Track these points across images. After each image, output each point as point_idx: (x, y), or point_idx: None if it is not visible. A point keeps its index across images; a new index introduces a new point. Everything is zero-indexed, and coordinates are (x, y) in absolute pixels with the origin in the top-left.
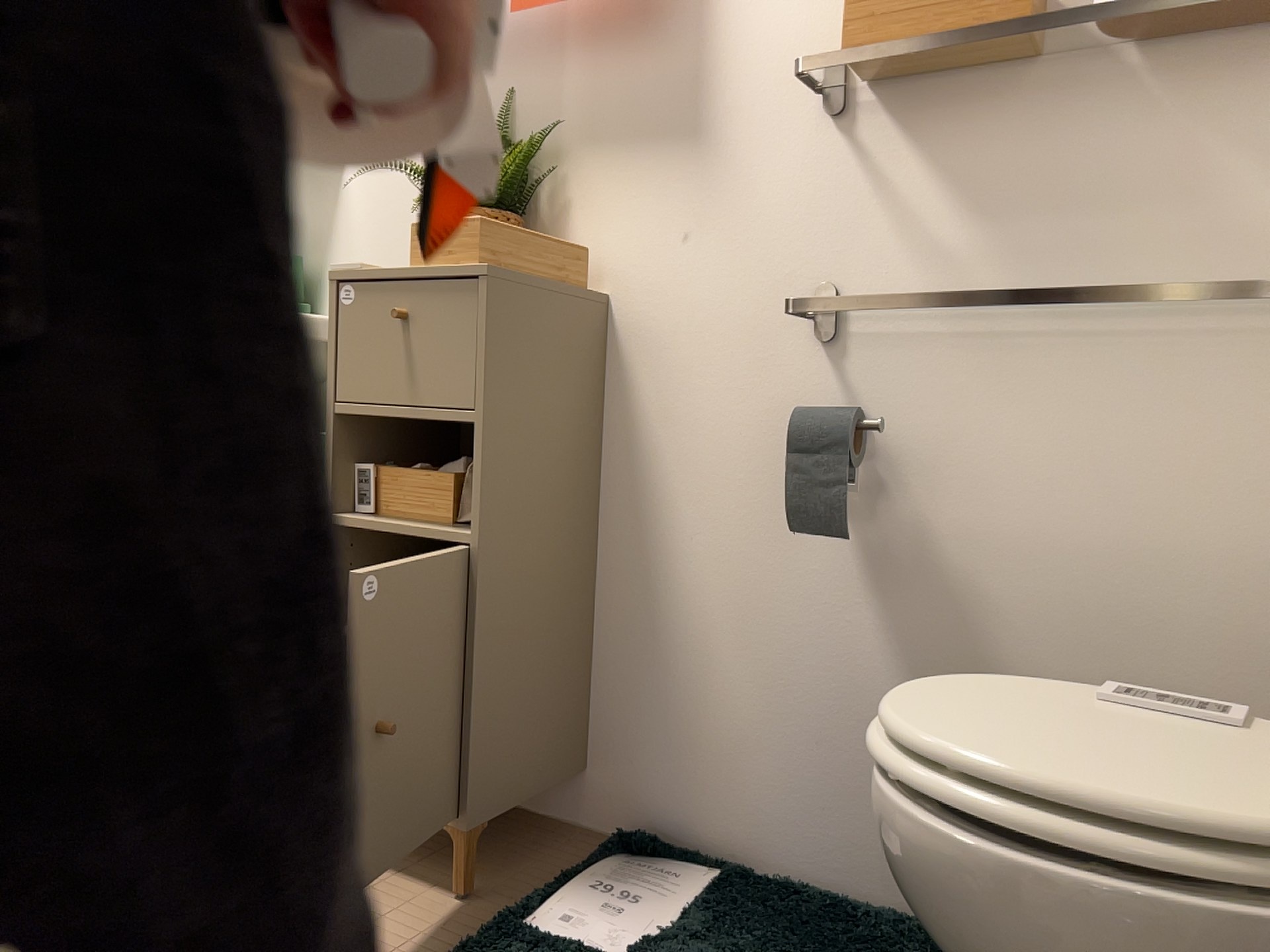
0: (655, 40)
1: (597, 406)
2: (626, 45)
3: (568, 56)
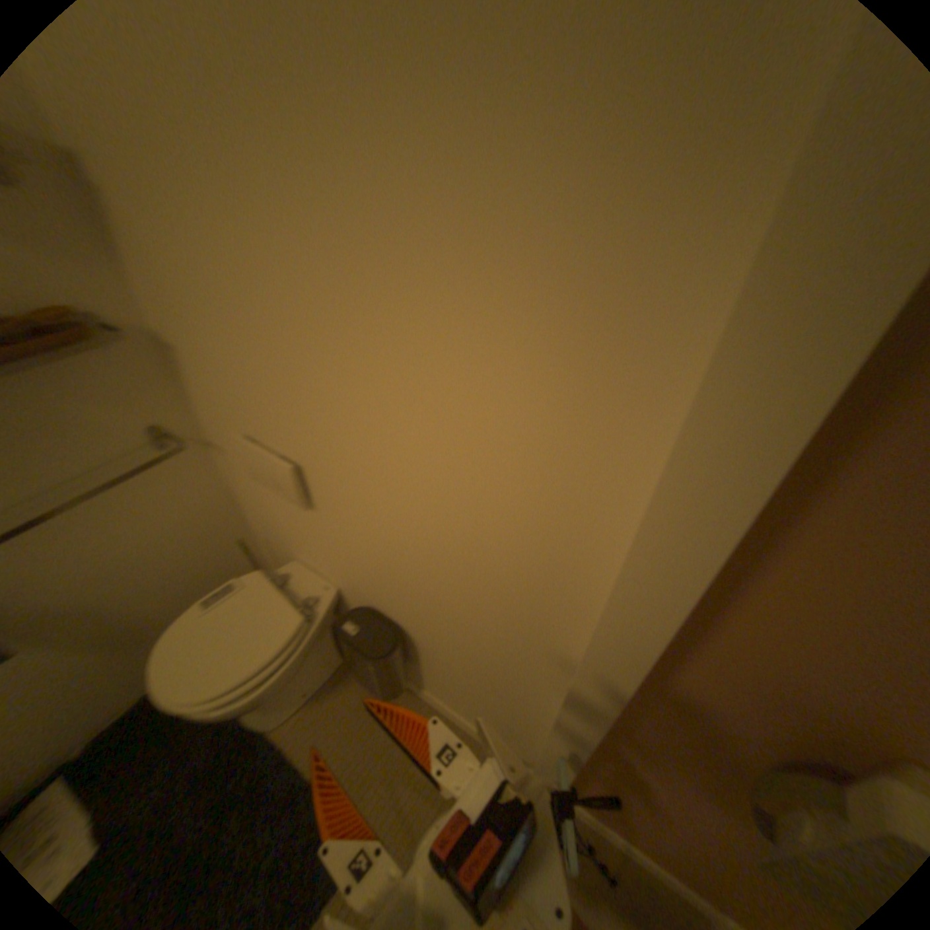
0: None
1: None
2: None
3: None
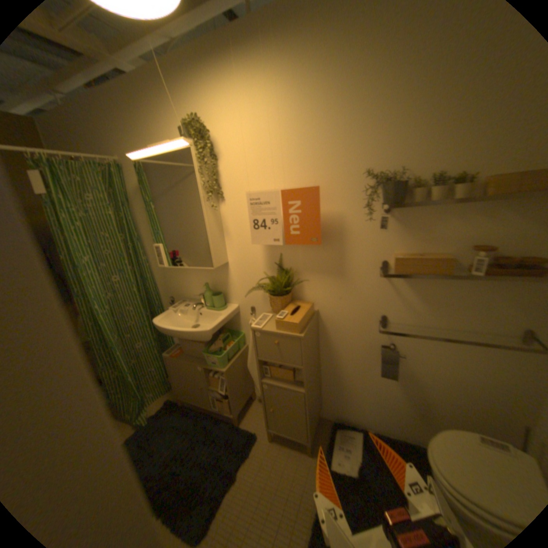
0: (327, 247)
1: (318, 335)
2: (317, 247)
3: (298, 247)
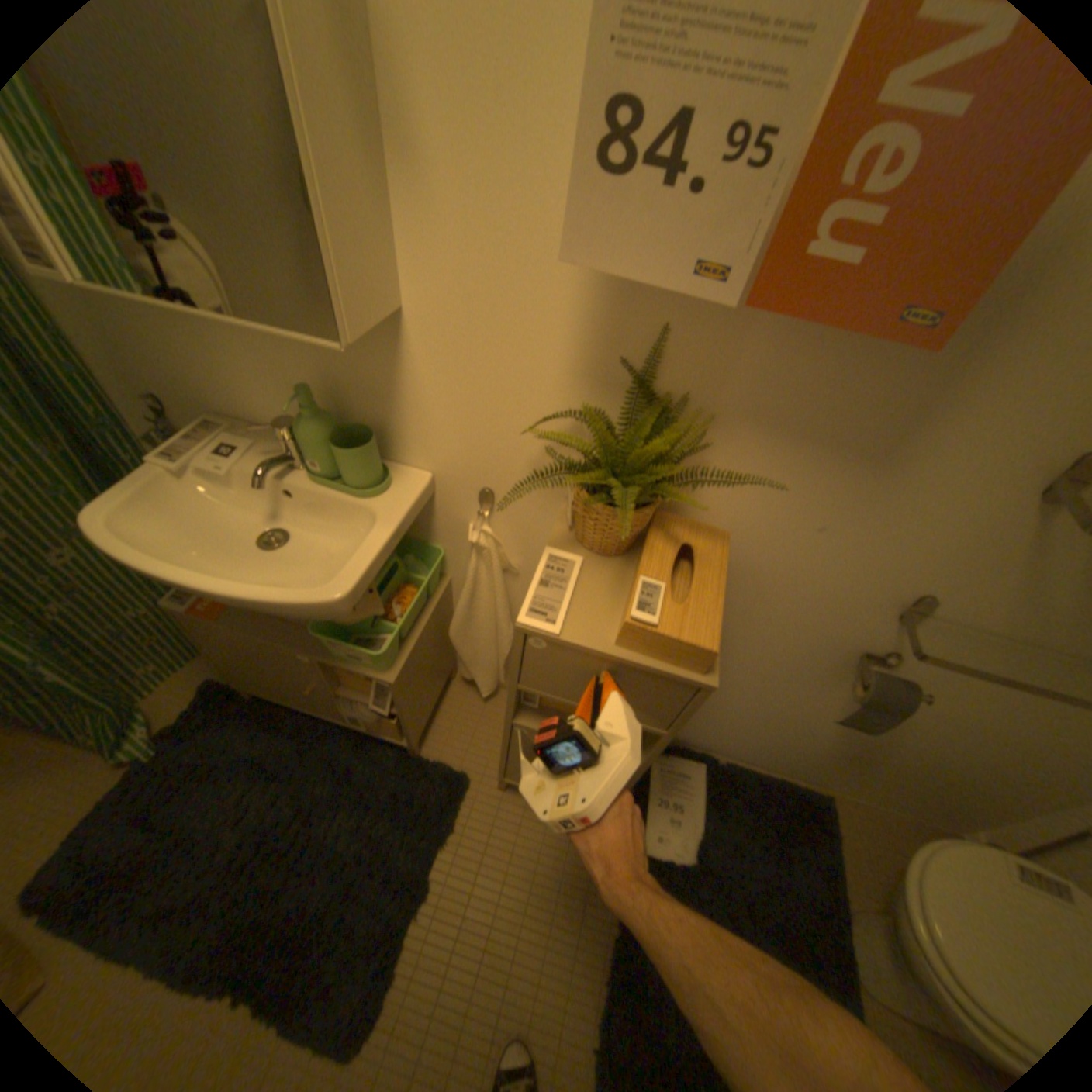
0: (900, 340)
1: None
2: (857, 330)
3: (765, 311)
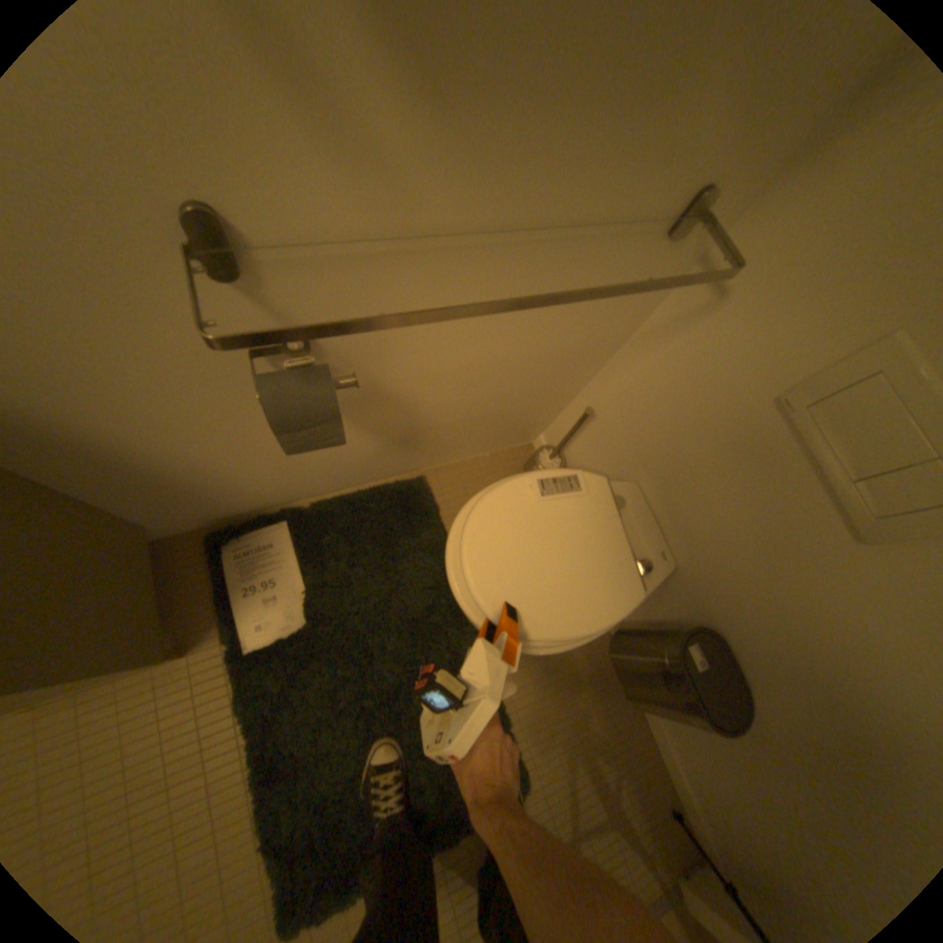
0: None
1: None
2: None
3: None
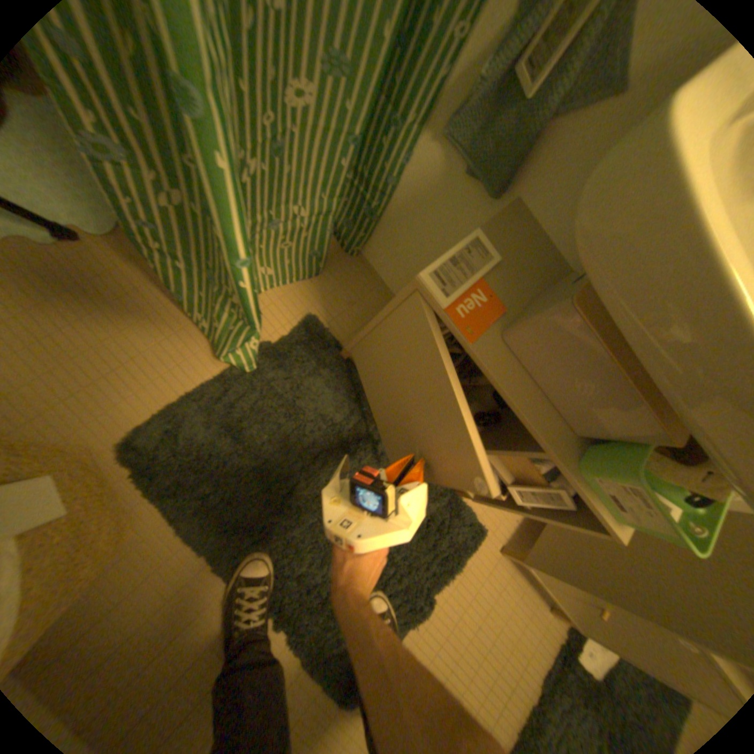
0: None
1: None
2: None
3: None
